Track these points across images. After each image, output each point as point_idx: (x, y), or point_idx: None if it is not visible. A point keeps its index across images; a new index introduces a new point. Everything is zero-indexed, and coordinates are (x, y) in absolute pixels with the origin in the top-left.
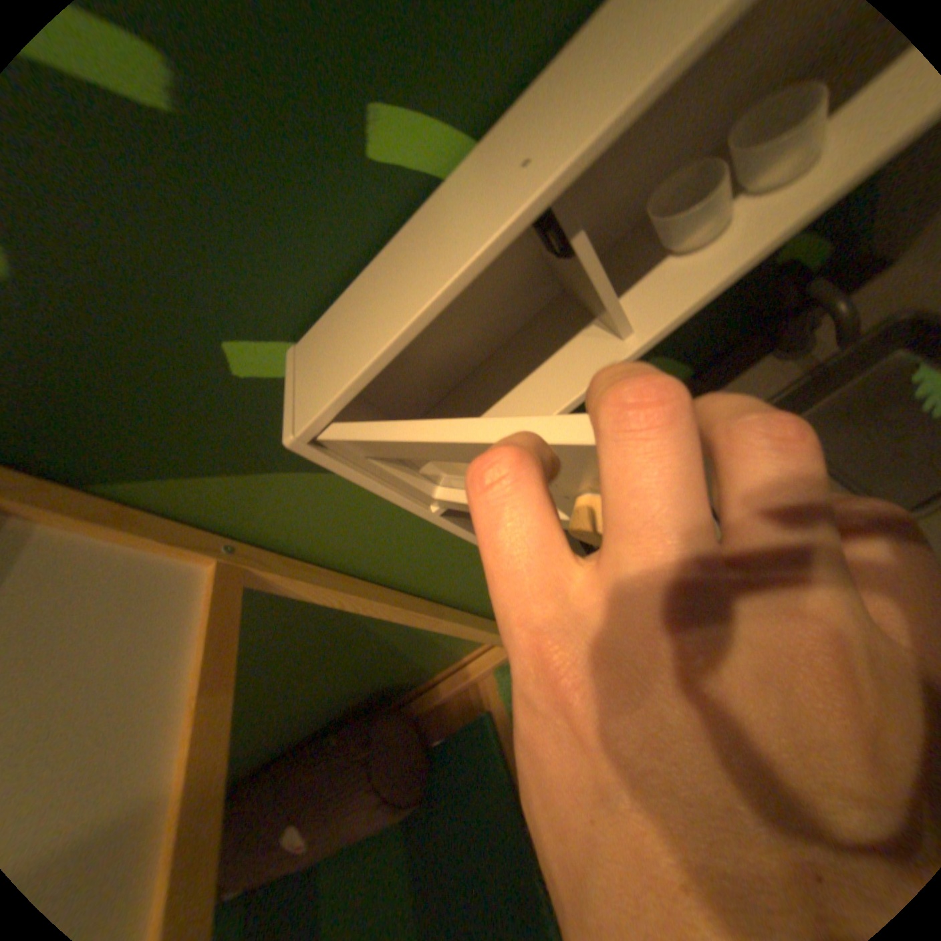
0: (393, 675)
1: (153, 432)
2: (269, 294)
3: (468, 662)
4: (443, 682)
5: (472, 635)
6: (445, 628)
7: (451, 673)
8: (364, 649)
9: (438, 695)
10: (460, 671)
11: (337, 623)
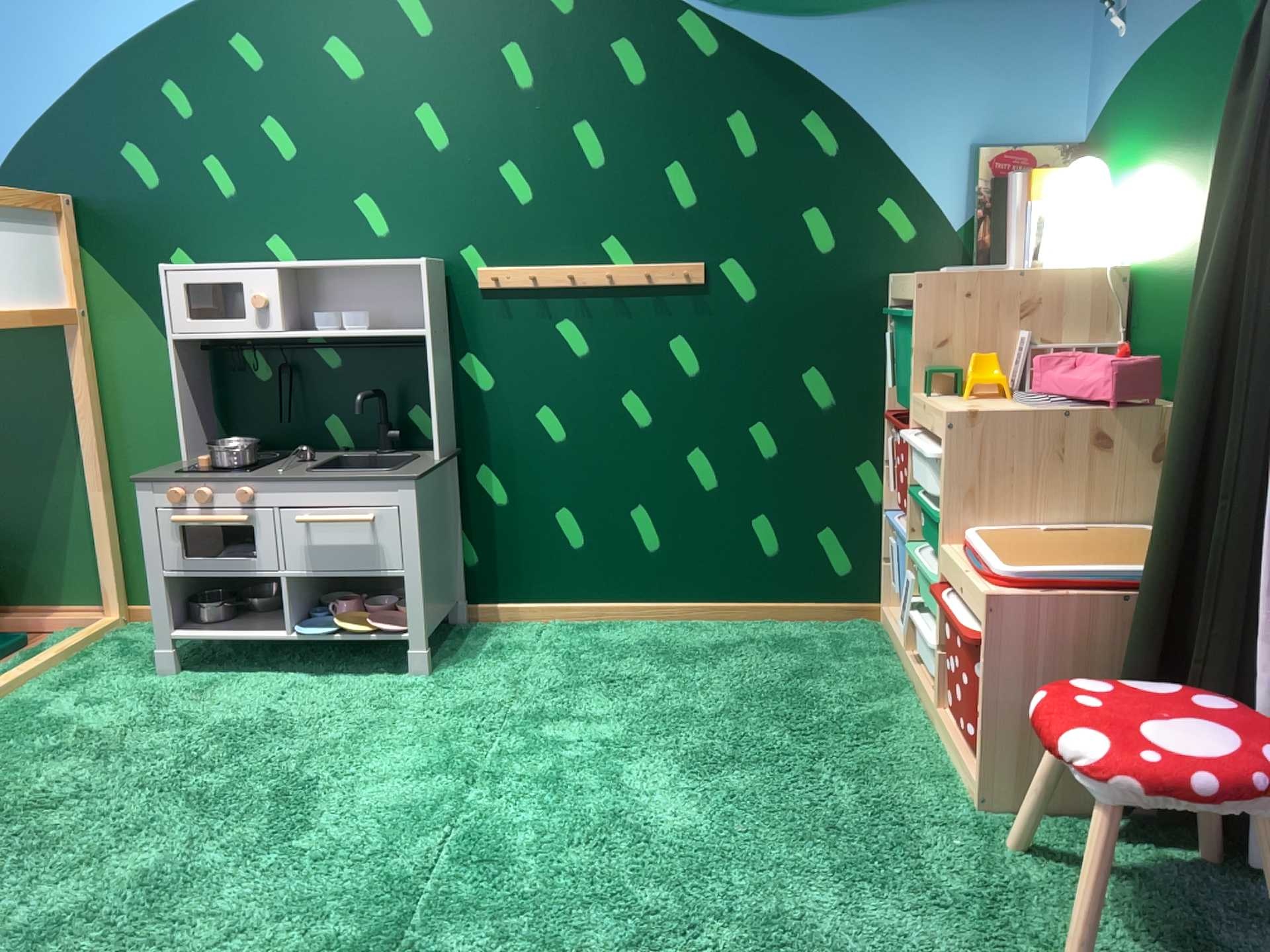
0: (4, 551)
1: (125, 250)
2: (205, 248)
3: (57, 612)
4: (18, 613)
5: (98, 536)
6: (94, 500)
7: (33, 612)
8: (28, 485)
9: (3, 615)
10: (43, 612)
11: (49, 431)
